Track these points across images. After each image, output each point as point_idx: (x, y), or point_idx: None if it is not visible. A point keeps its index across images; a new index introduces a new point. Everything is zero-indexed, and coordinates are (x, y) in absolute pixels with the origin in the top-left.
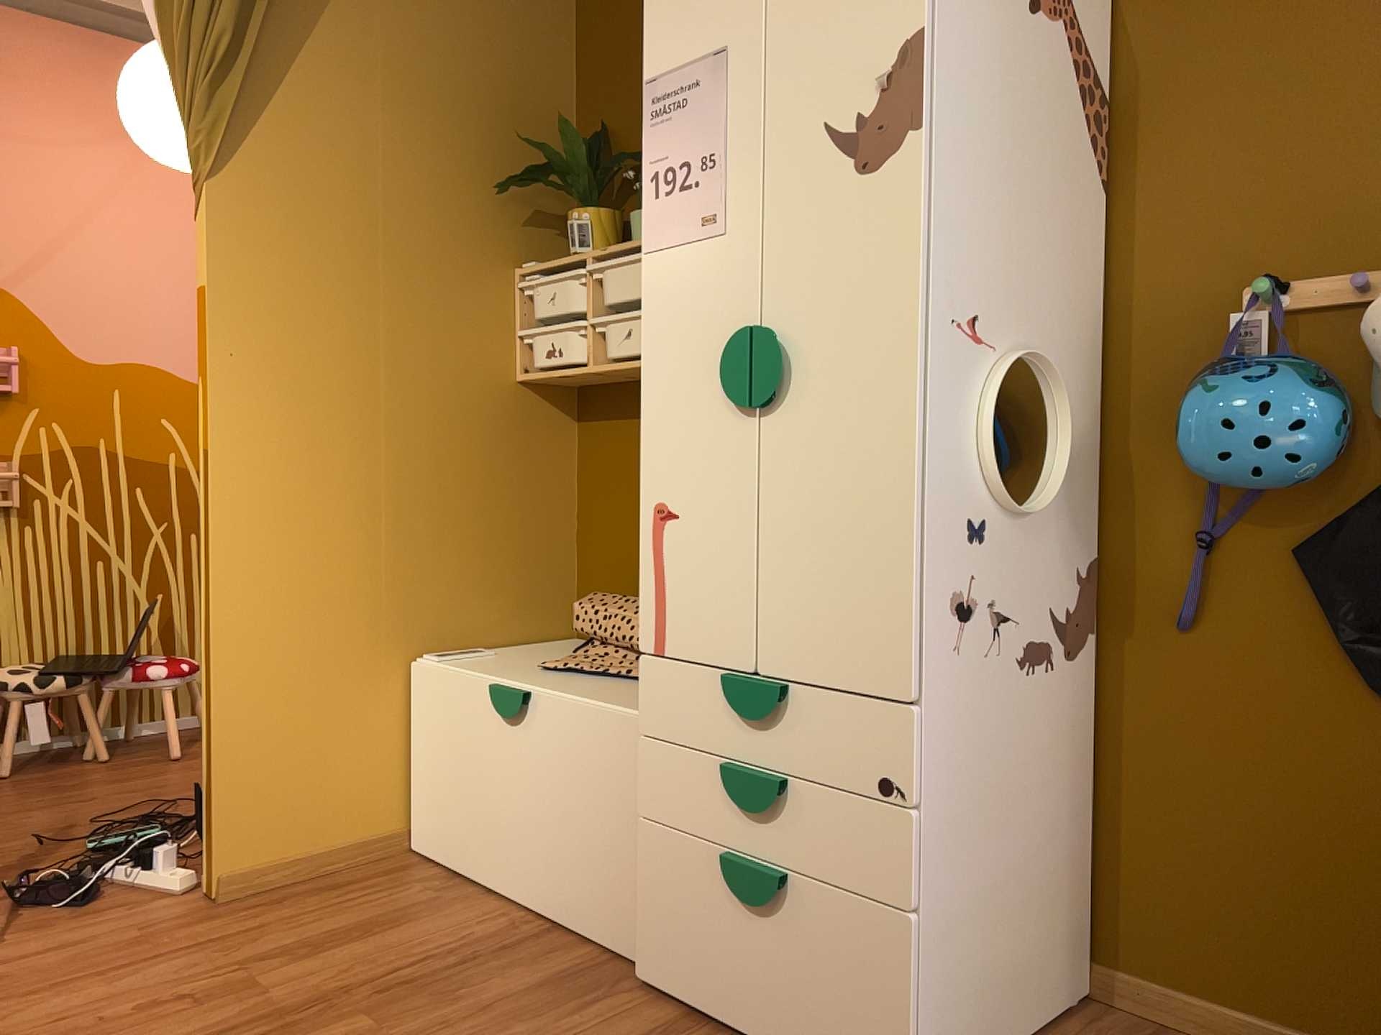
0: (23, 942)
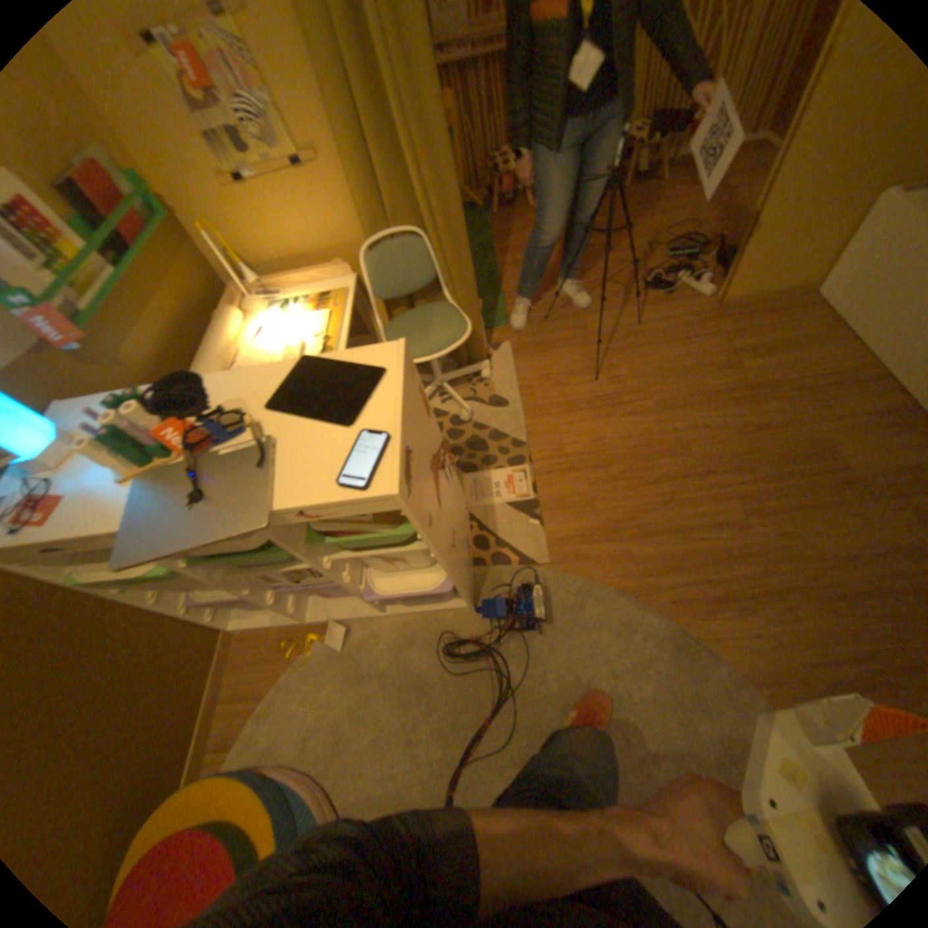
0: (651, 312)
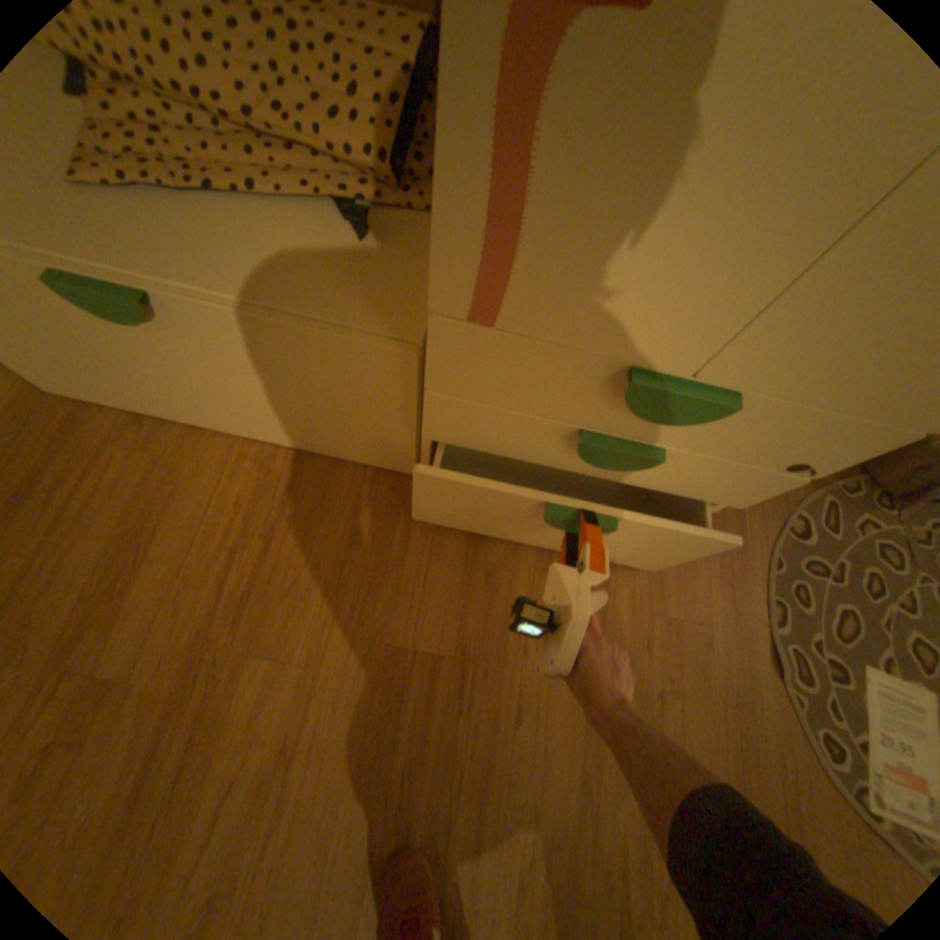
0: None
